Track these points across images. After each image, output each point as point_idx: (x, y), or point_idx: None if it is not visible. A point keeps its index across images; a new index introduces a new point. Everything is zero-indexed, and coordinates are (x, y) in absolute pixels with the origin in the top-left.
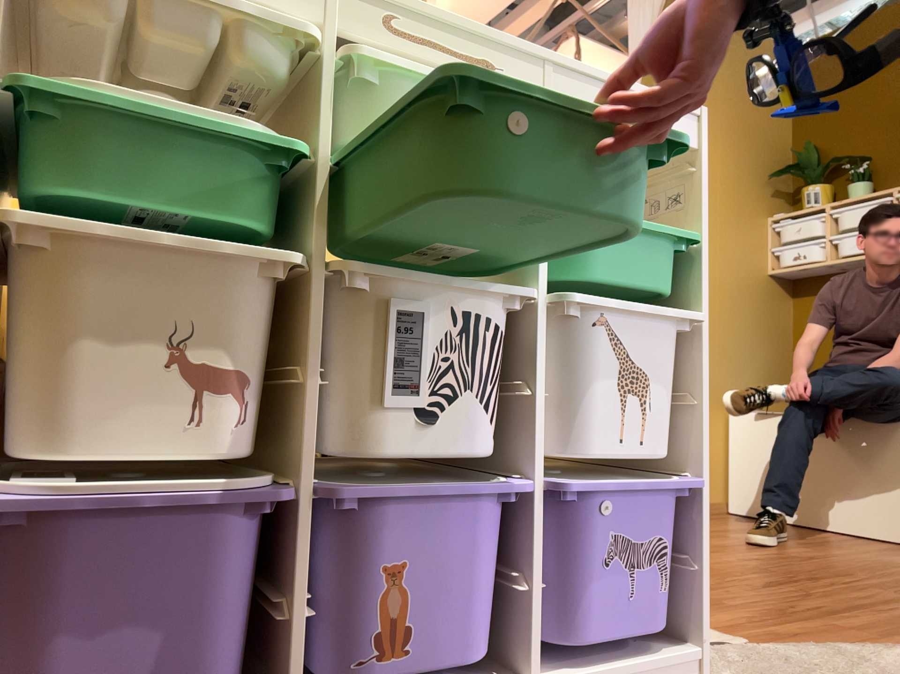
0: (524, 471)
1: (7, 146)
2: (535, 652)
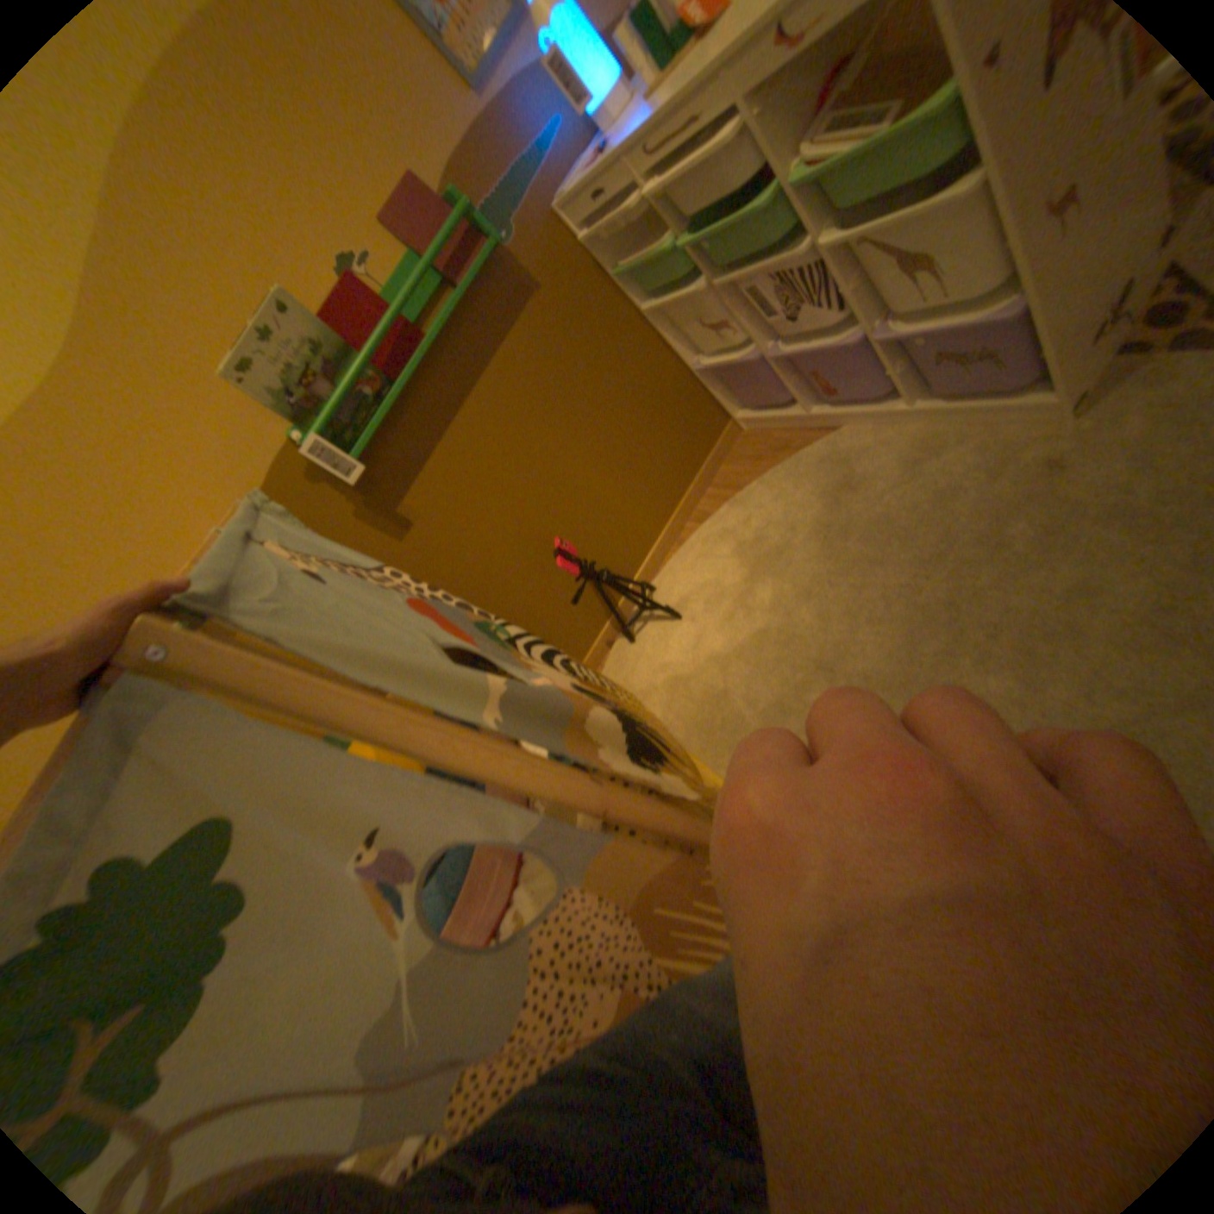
0: (891, 305)
1: (628, 283)
2: (914, 395)
